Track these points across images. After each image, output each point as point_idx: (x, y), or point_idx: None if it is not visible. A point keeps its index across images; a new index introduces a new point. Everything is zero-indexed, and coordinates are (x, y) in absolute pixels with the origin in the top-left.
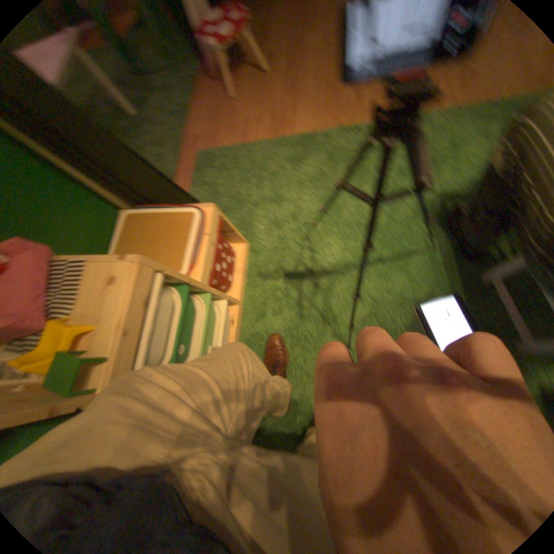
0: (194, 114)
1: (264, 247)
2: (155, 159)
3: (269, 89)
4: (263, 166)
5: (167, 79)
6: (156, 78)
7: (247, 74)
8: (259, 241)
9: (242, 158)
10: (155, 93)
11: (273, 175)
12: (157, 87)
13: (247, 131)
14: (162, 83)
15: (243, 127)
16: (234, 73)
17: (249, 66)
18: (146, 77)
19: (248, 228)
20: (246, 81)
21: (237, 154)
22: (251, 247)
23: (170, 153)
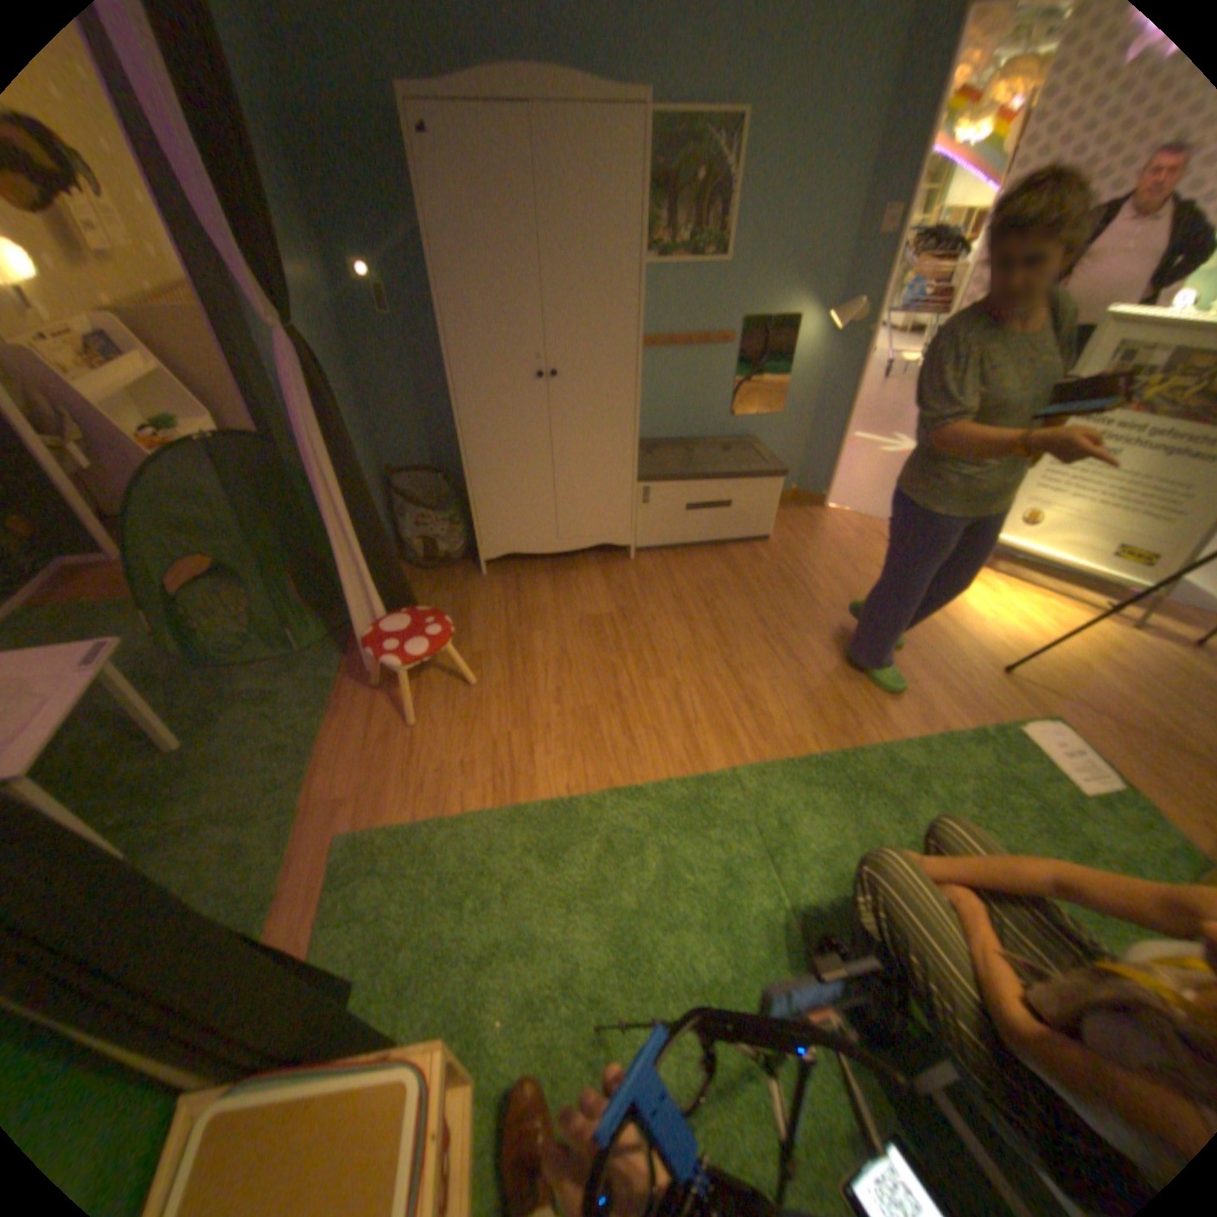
0: (333, 758)
1: (511, 1088)
2: (228, 862)
3: (484, 718)
4: (487, 873)
5: (275, 684)
6: (251, 680)
7: (442, 689)
8: (496, 1072)
9: (441, 856)
10: (260, 729)
11: (512, 894)
12: (250, 699)
13: (449, 796)
14: (263, 692)
15: (439, 788)
16: (416, 685)
17: (444, 676)
18: (227, 677)
19: (467, 1038)
20: (440, 702)
21: (431, 846)
22: (478, 1094)
23: (270, 846)
